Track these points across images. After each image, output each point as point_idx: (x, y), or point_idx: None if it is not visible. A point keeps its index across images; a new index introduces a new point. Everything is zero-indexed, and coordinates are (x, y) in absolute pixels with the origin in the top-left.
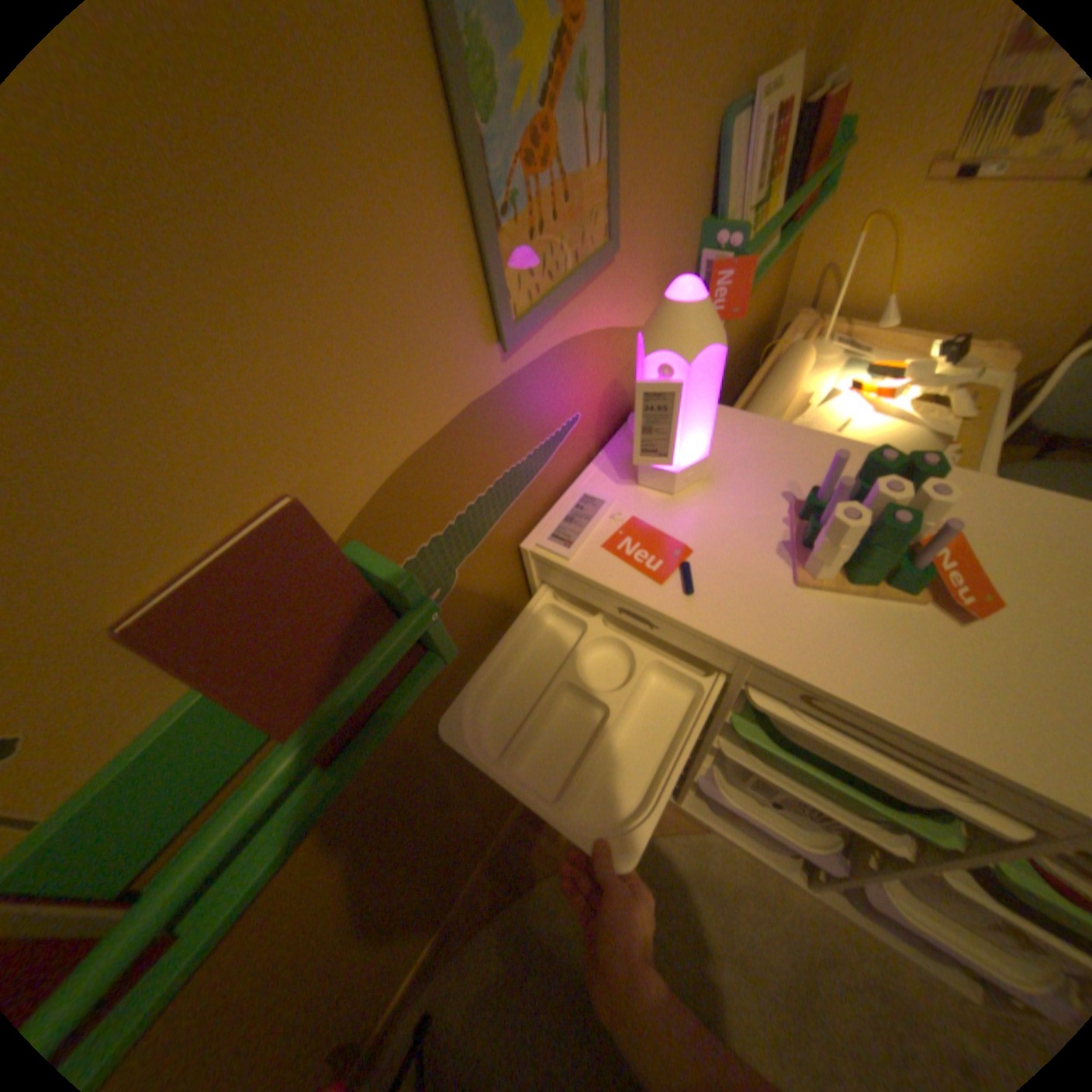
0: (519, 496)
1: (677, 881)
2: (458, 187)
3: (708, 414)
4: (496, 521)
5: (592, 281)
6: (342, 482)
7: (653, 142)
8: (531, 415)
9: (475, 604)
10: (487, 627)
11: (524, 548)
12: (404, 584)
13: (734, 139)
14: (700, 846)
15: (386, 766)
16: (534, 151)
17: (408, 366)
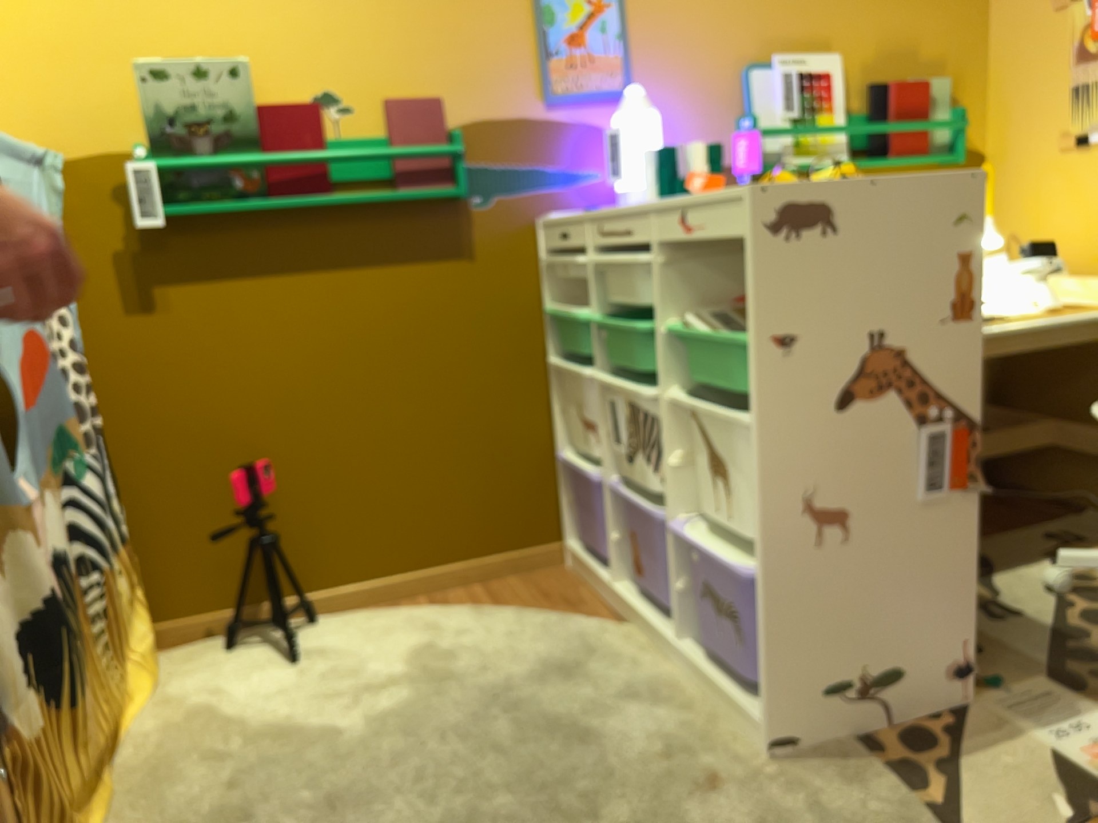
0: (543, 189)
1: (568, 634)
2: (533, 42)
3: (648, 158)
4: (524, 190)
5: (611, 103)
6: (457, 109)
7: (664, 61)
8: (559, 147)
9: (498, 233)
10: (501, 261)
11: (537, 220)
12: (455, 134)
13: (751, 79)
14: (611, 628)
15: (413, 282)
16: (571, 41)
17: (496, 86)
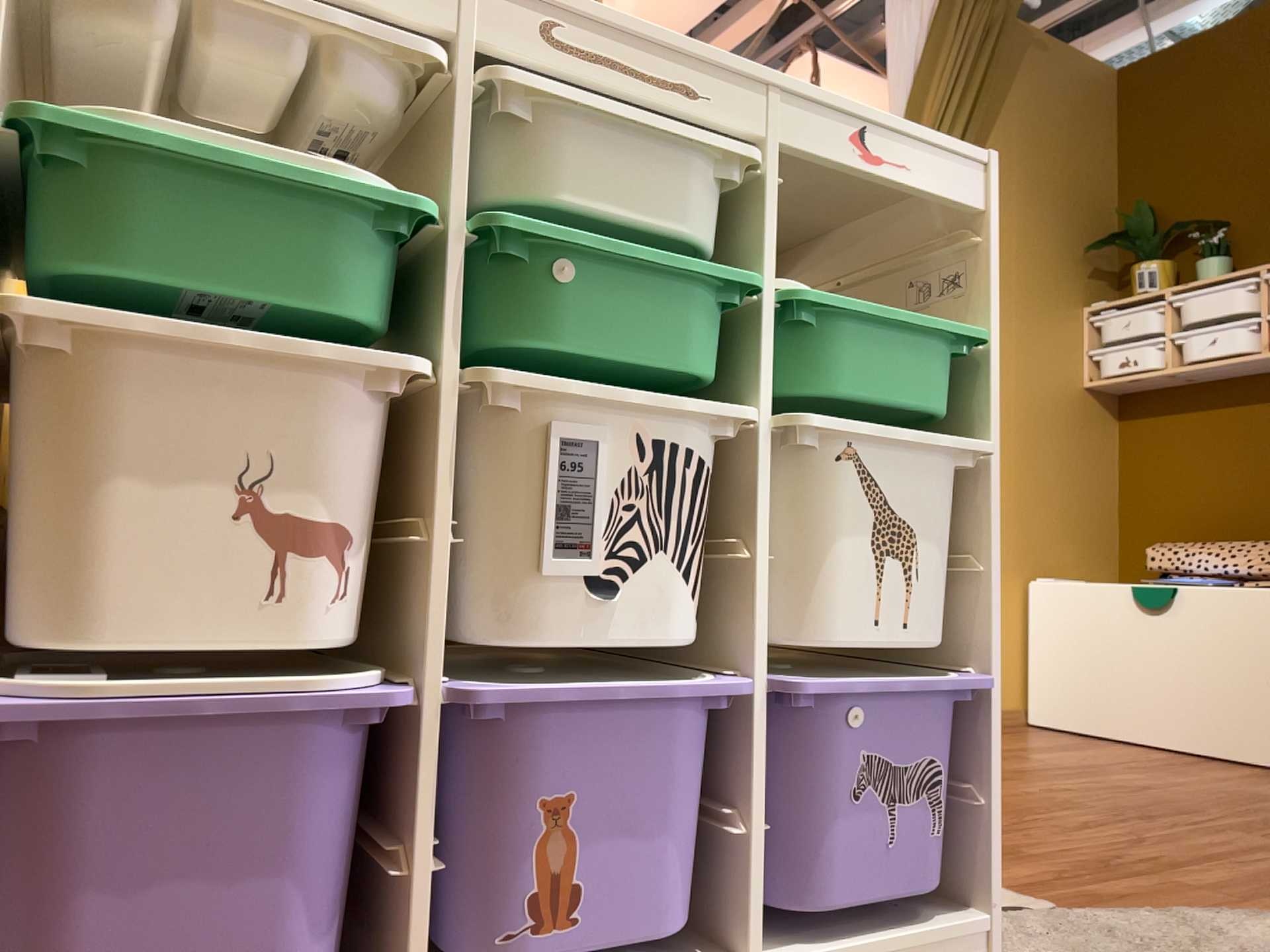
0: None
1: None
2: None
3: None
4: None
5: None
6: None
7: None
8: None
9: None
10: None
11: None
12: None
13: None
14: None
15: None
16: None
17: None
